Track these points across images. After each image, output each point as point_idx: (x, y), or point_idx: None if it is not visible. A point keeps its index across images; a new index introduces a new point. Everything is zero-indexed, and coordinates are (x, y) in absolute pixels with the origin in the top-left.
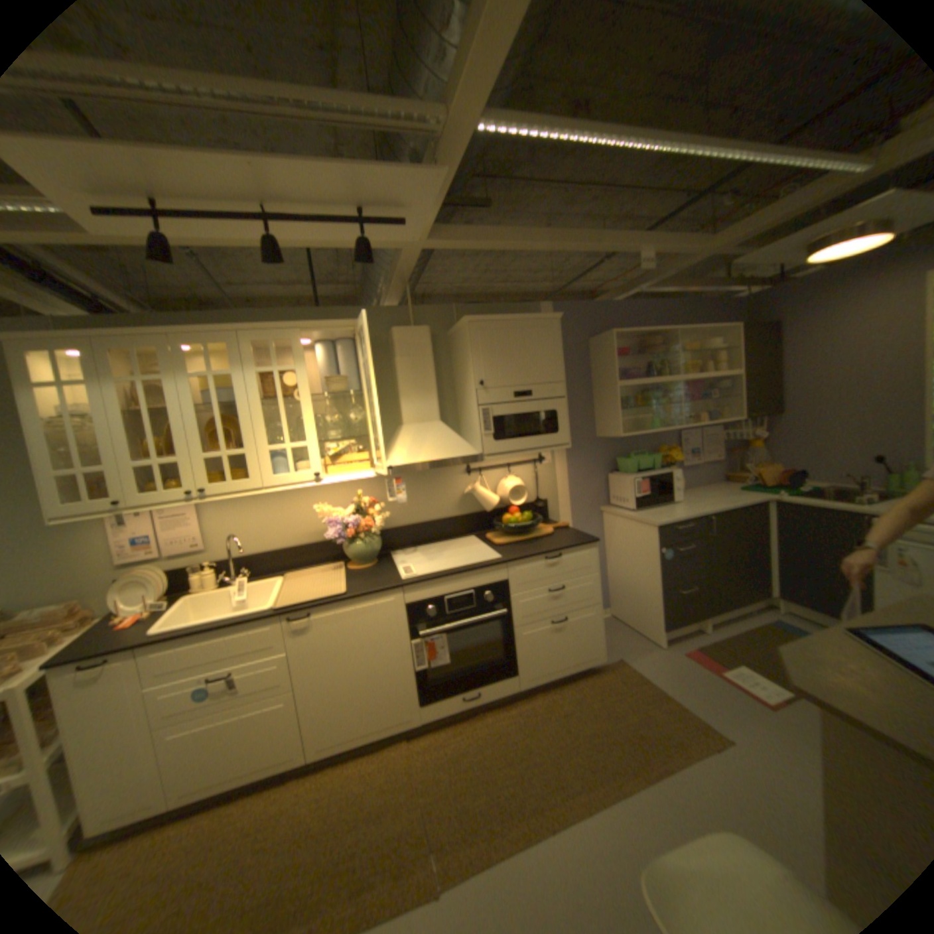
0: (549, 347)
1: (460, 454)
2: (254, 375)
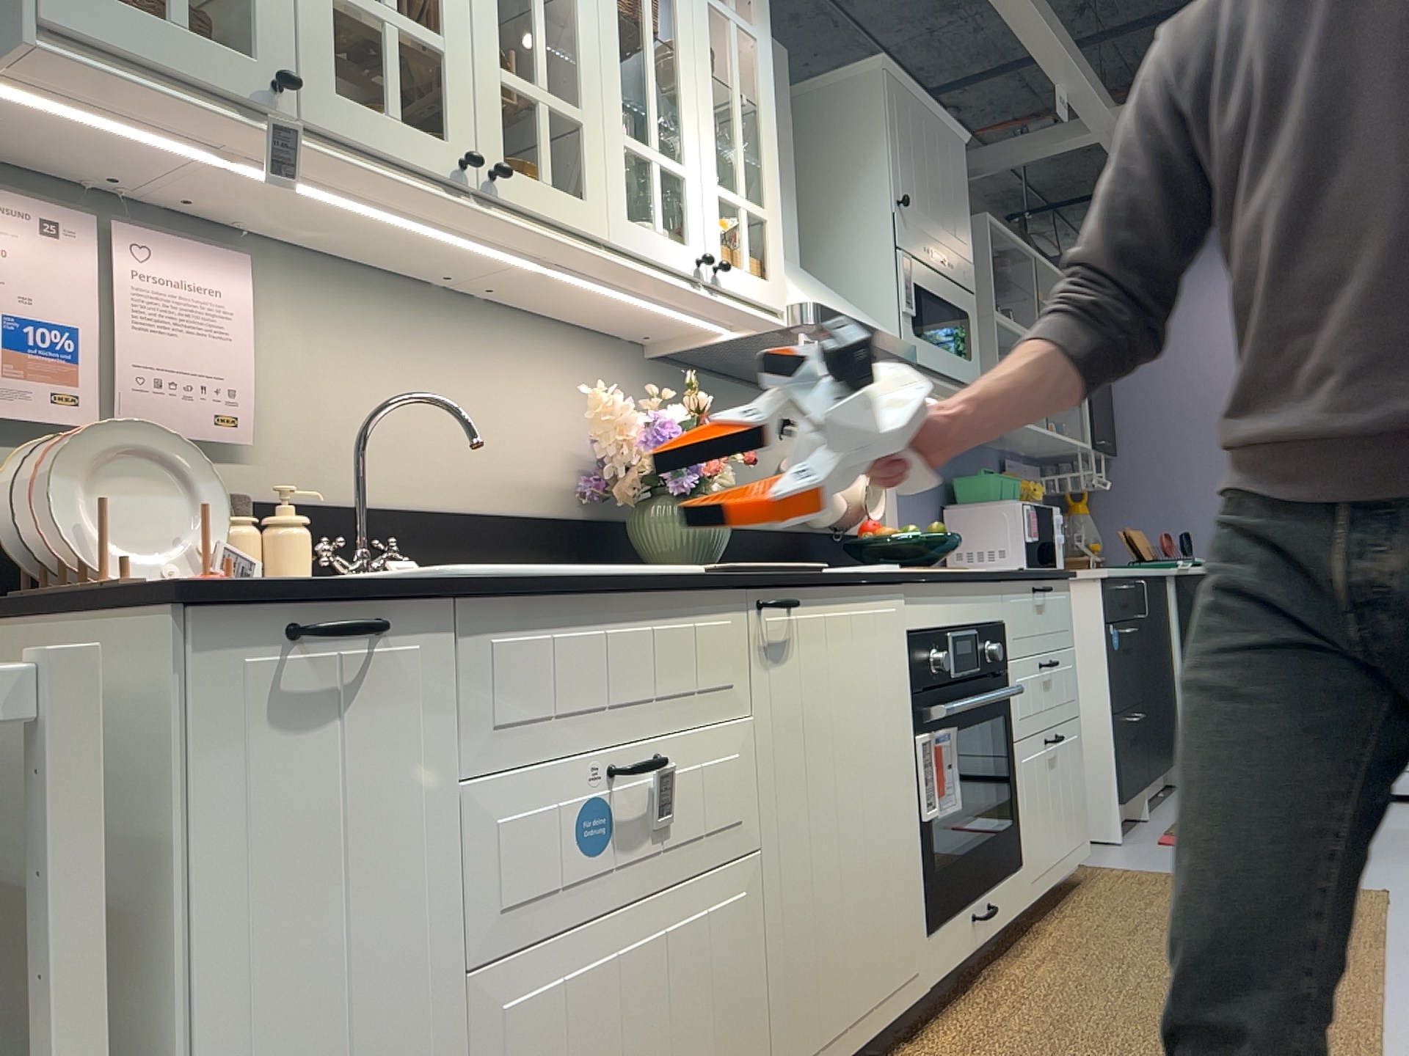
0: (961, 189)
1: (891, 333)
2: None
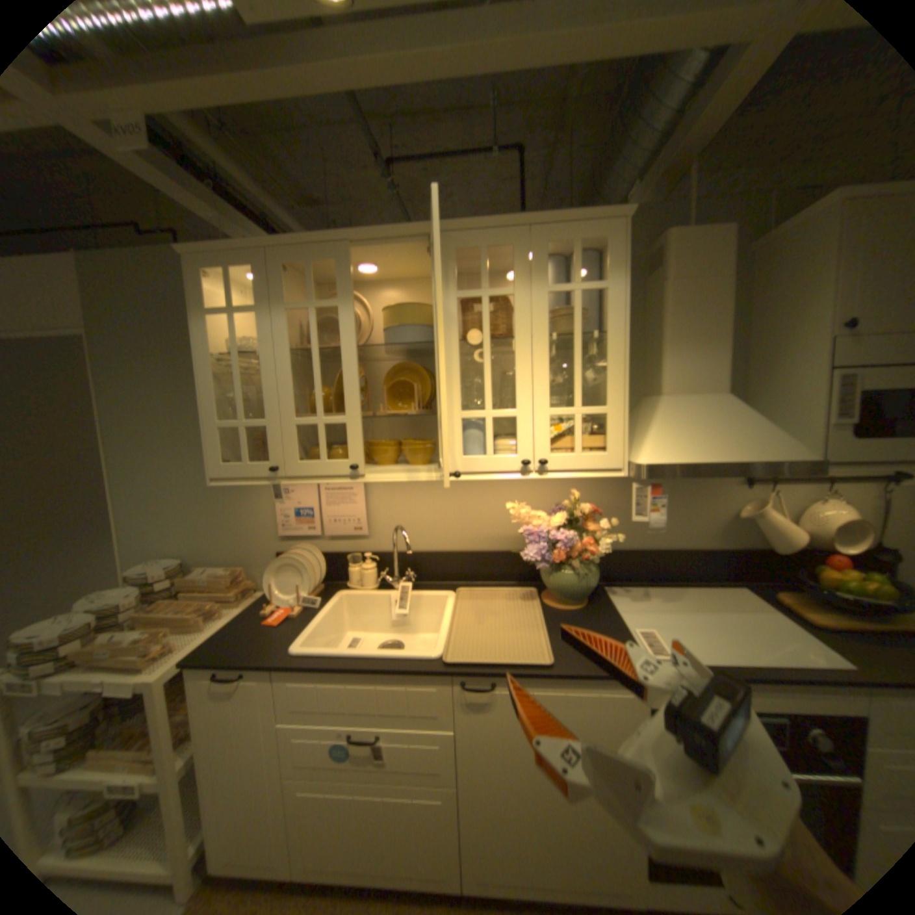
0: None
1: (782, 455)
2: (454, 301)
